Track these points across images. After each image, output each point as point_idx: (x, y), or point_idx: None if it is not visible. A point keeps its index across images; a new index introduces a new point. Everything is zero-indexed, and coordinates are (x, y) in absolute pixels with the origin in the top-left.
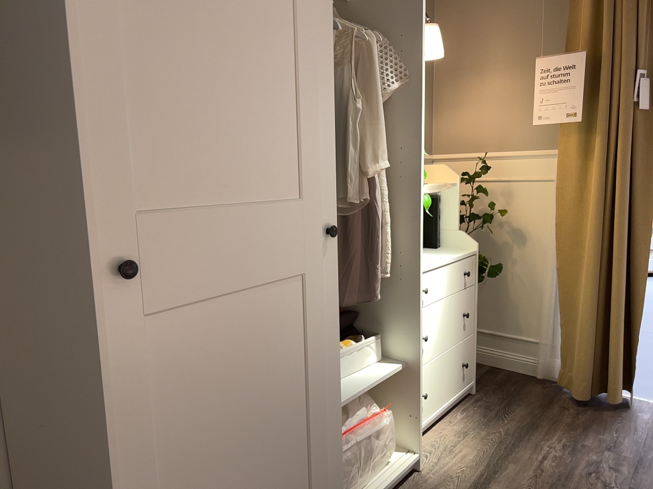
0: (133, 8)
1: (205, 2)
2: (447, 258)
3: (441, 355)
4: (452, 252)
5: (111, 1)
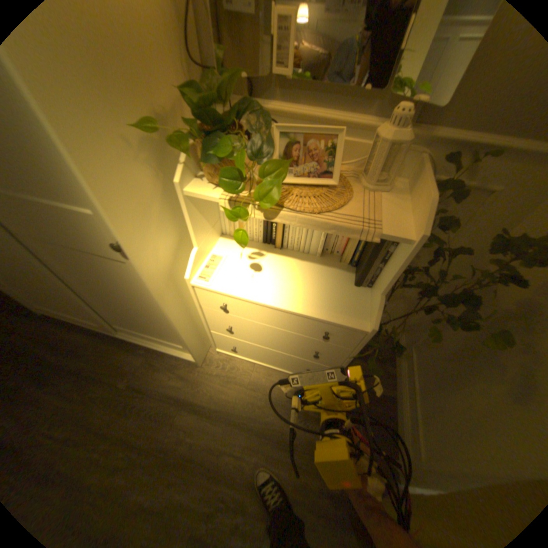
0: None
1: None
2: (294, 303)
3: (264, 346)
4: (335, 304)
5: None
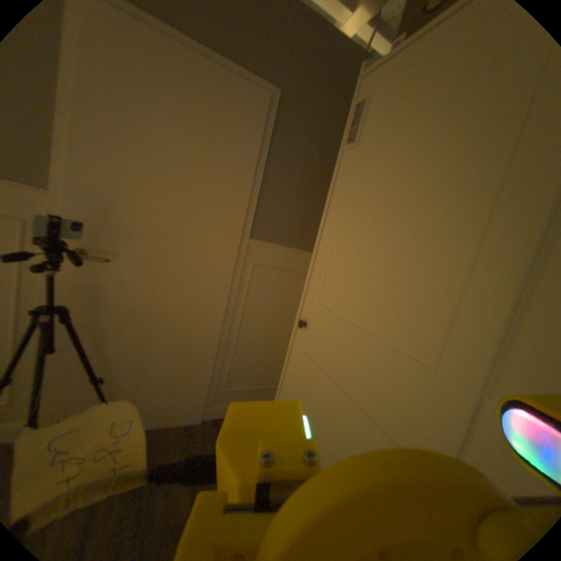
0: (346, 206)
1: (387, 187)
2: None
3: None
4: None
5: (337, 206)
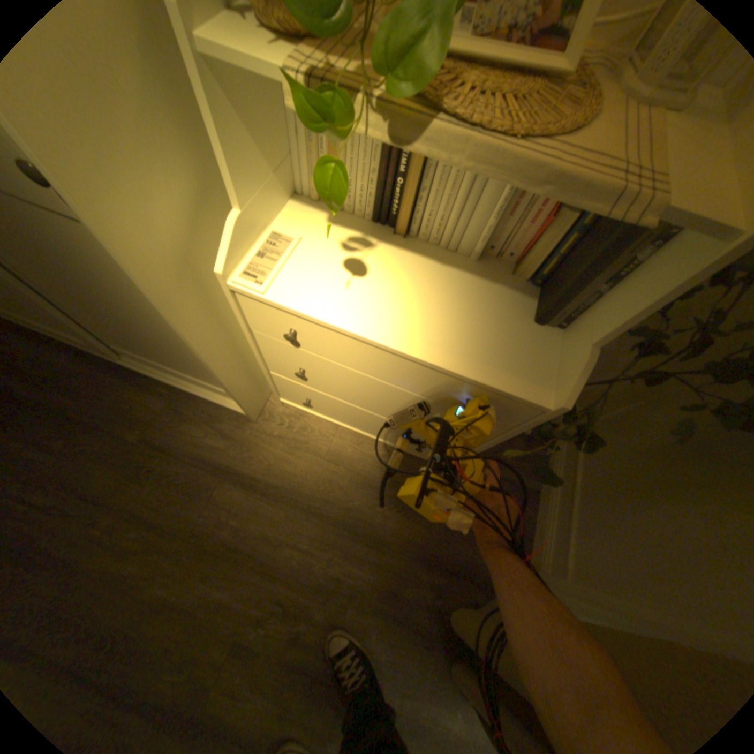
0: None
1: None
2: (421, 344)
3: (356, 406)
4: (497, 353)
5: None
